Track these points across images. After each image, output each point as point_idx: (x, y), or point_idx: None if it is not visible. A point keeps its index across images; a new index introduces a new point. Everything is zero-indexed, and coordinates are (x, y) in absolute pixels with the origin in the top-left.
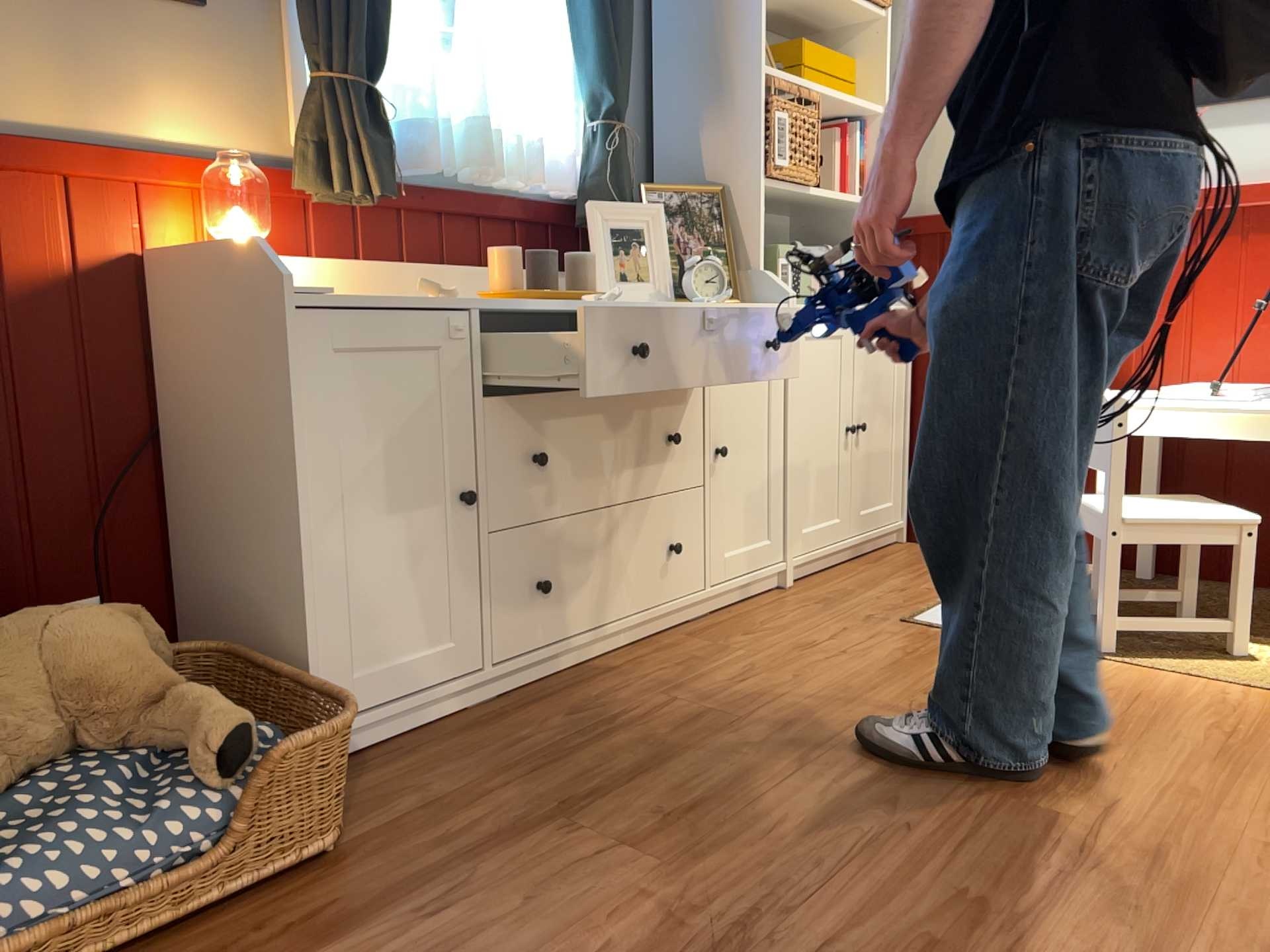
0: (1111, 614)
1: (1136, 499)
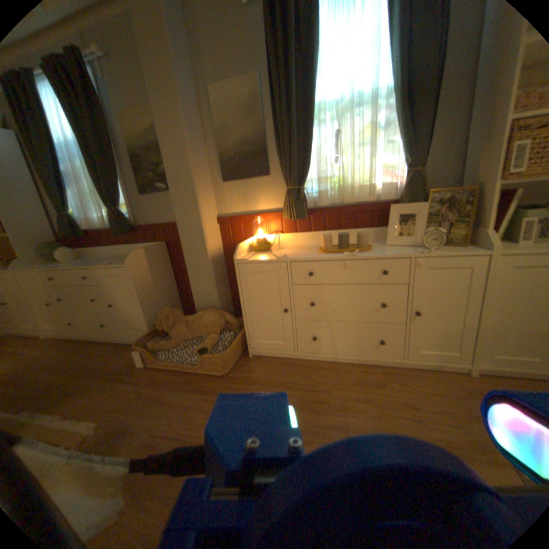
0: None
1: None
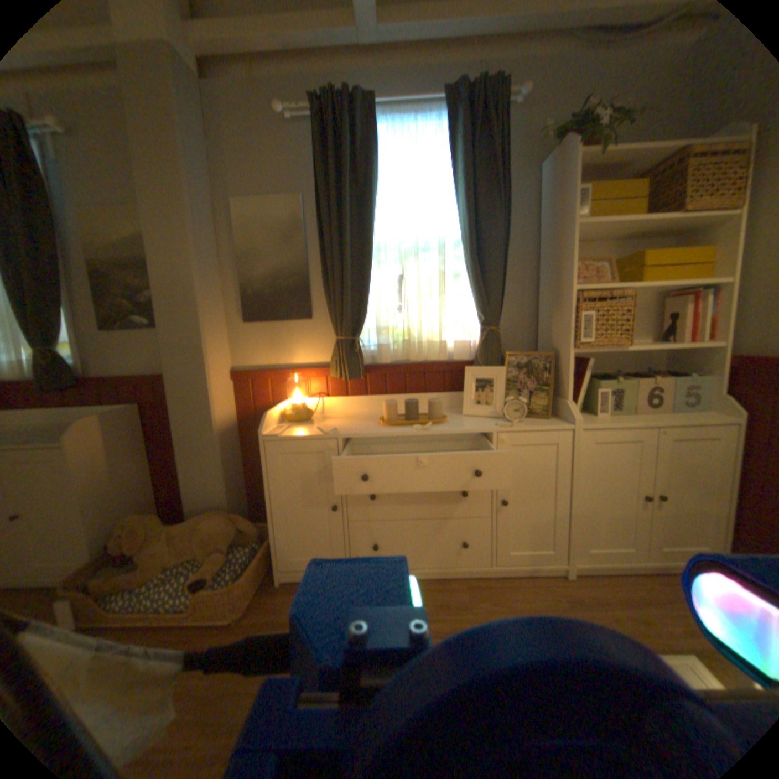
0: None
1: None
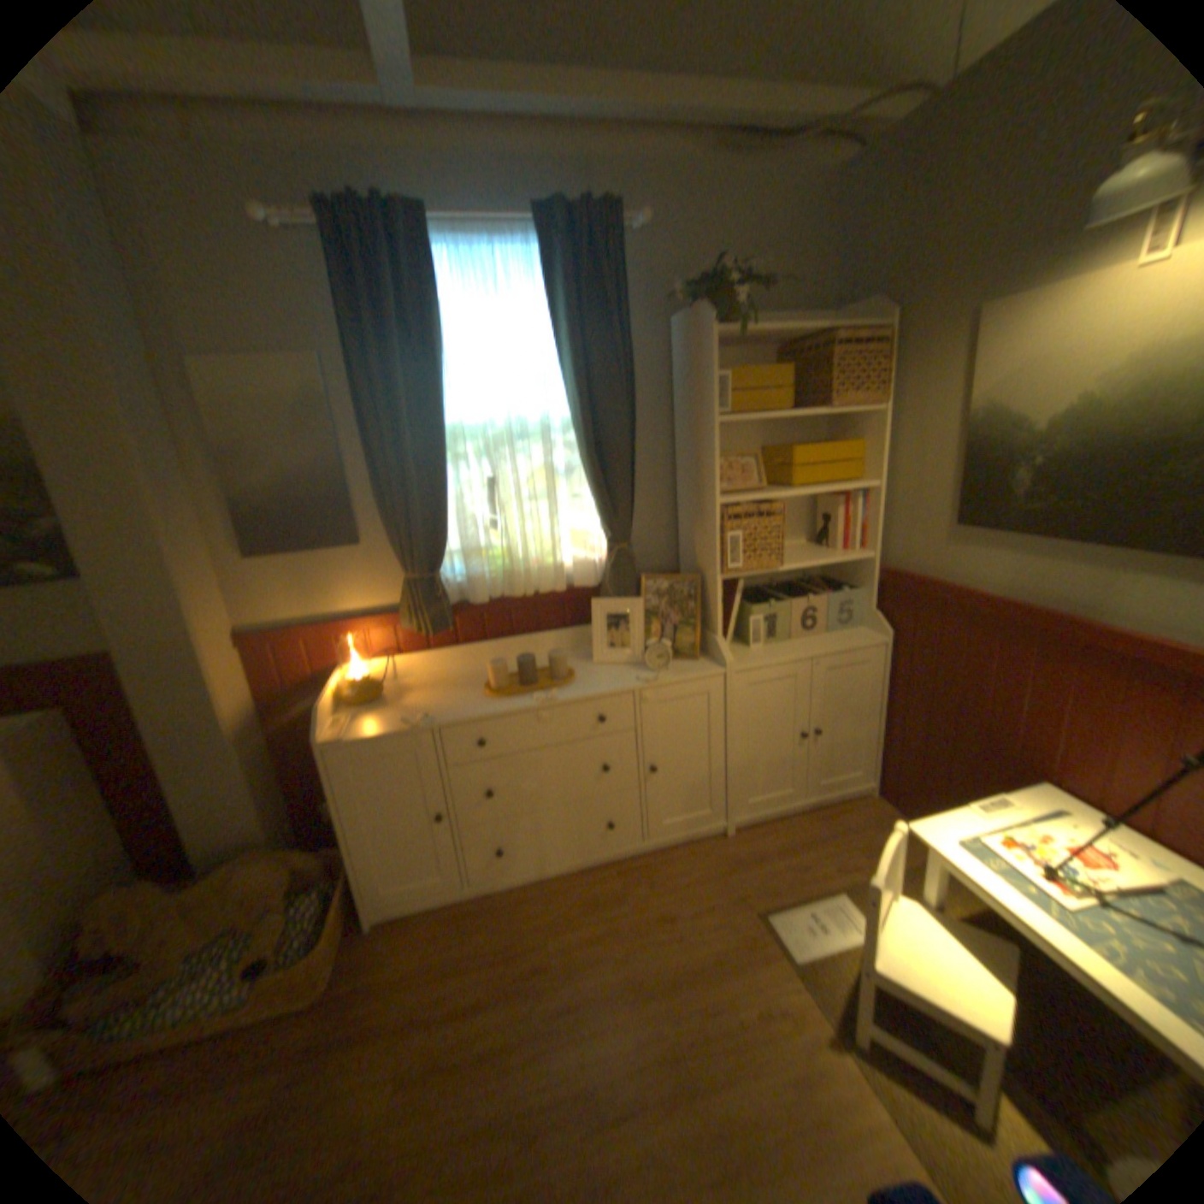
0: (865, 1030)
1: (945, 934)
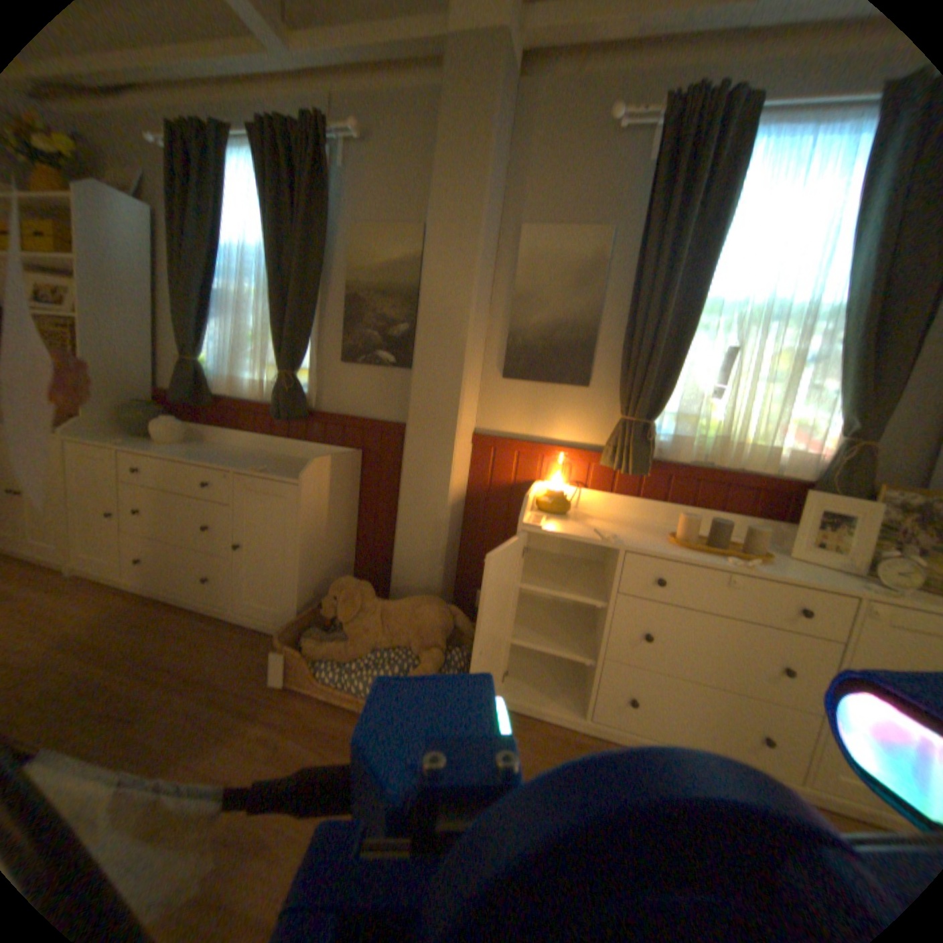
0: None
1: None
